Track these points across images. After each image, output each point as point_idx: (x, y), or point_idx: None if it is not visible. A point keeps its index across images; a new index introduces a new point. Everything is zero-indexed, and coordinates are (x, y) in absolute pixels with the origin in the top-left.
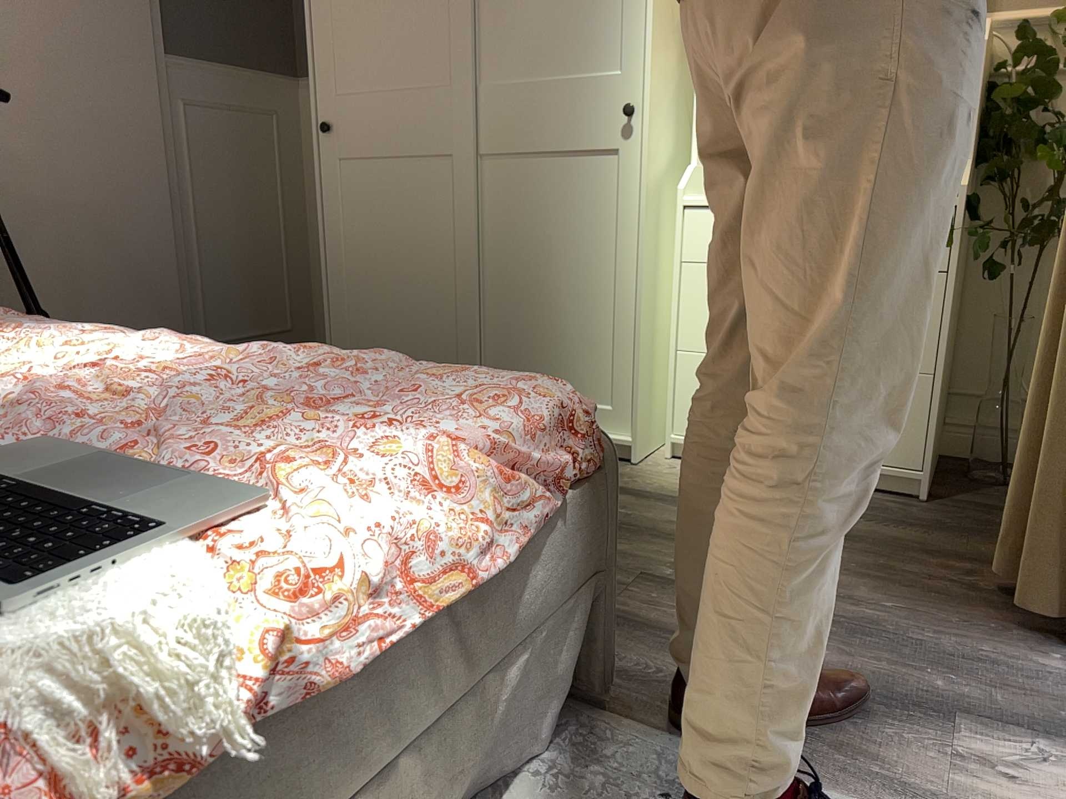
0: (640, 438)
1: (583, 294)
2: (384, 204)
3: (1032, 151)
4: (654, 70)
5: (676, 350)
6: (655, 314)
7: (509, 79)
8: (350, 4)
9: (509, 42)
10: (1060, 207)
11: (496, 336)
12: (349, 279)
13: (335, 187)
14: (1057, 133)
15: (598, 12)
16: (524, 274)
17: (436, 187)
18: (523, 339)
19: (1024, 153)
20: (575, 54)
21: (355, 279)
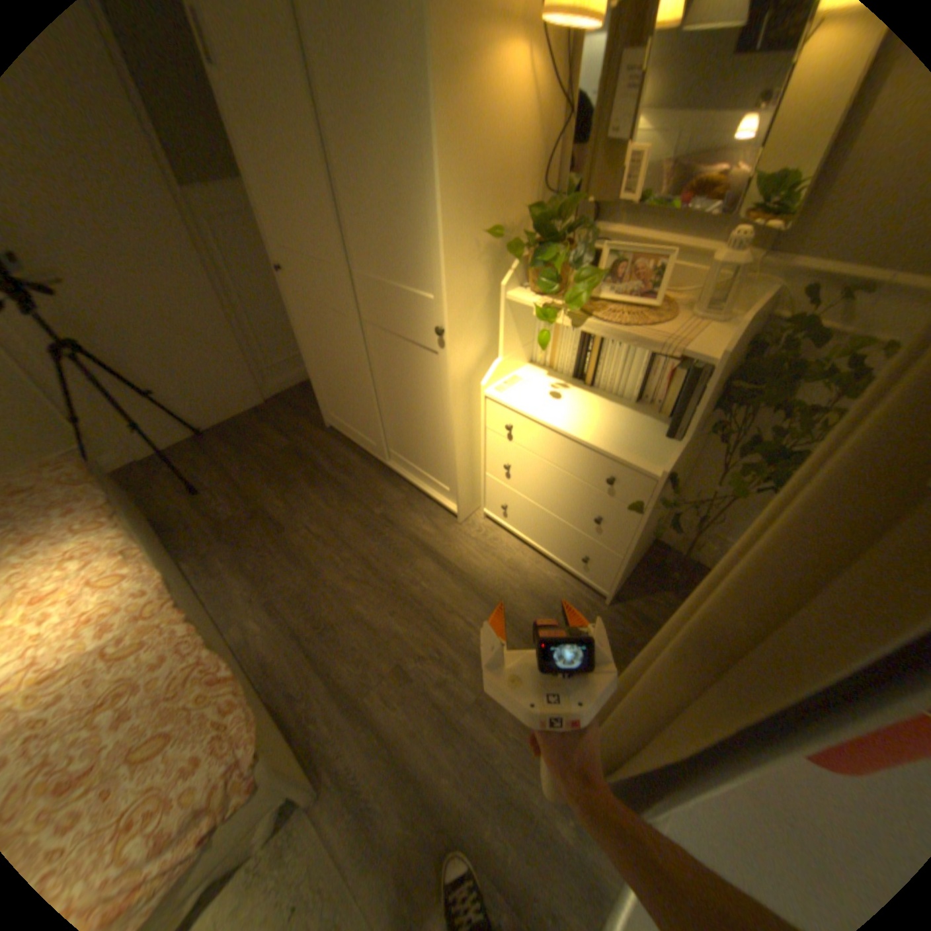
0: (463, 511)
1: (429, 428)
2: (320, 330)
3: (772, 405)
4: (455, 306)
5: (485, 471)
6: (474, 448)
7: (368, 273)
8: (263, 176)
9: (363, 243)
10: (789, 437)
11: (391, 427)
12: (315, 365)
13: (293, 309)
14: (811, 382)
15: (415, 241)
16: (398, 402)
17: (342, 332)
18: (403, 435)
19: (768, 401)
20: (404, 270)
21: (318, 366)
